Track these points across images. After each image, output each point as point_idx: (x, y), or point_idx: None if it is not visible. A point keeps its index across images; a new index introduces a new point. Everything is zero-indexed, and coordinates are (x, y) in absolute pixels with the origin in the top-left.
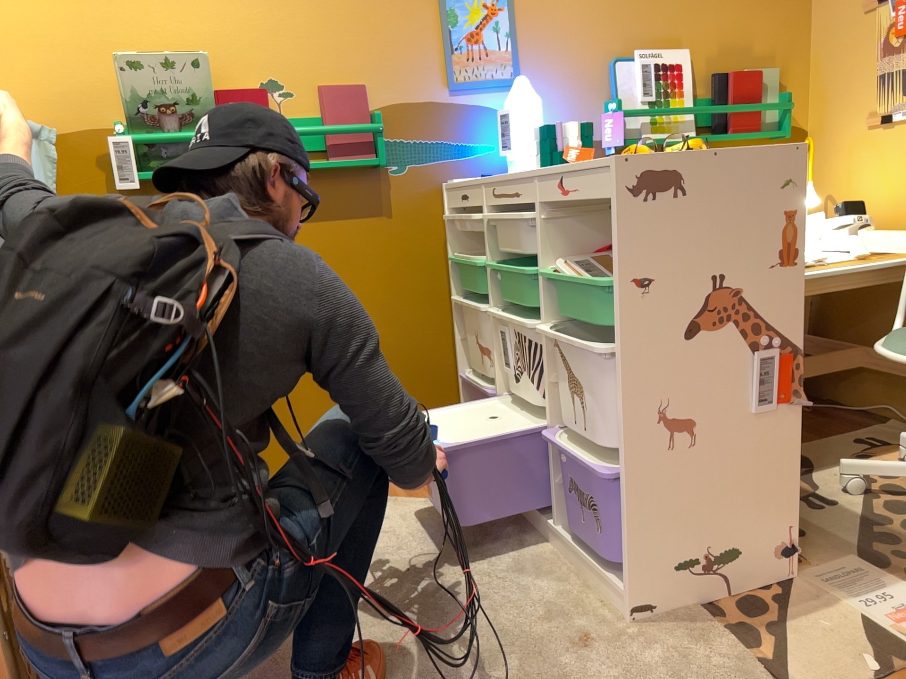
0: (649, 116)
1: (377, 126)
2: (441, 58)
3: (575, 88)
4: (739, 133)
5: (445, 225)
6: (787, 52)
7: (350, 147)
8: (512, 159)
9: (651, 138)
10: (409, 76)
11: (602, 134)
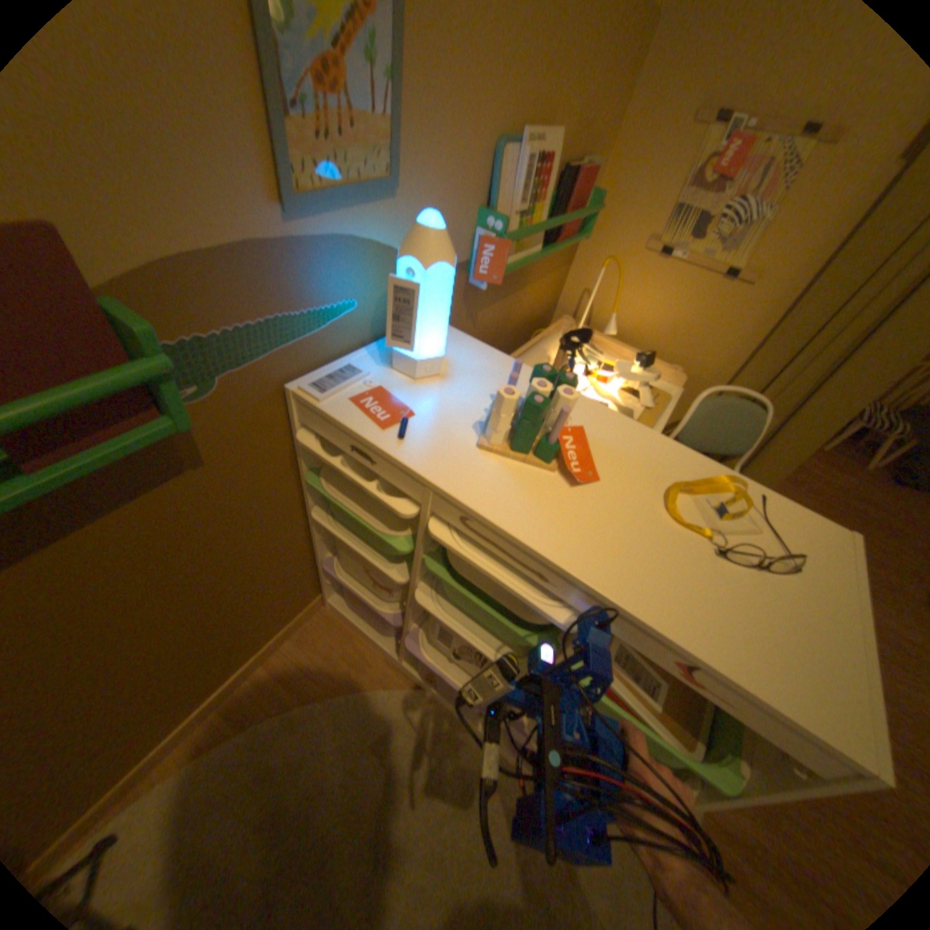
0: (520, 230)
1: (156, 358)
2: (262, 122)
3: (459, 187)
4: (567, 240)
5: (294, 435)
6: (612, 130)
7: (84, 416)
8: (408, 350)
9: (516, 262)
10: (189, 177)
11: (471, 254)
